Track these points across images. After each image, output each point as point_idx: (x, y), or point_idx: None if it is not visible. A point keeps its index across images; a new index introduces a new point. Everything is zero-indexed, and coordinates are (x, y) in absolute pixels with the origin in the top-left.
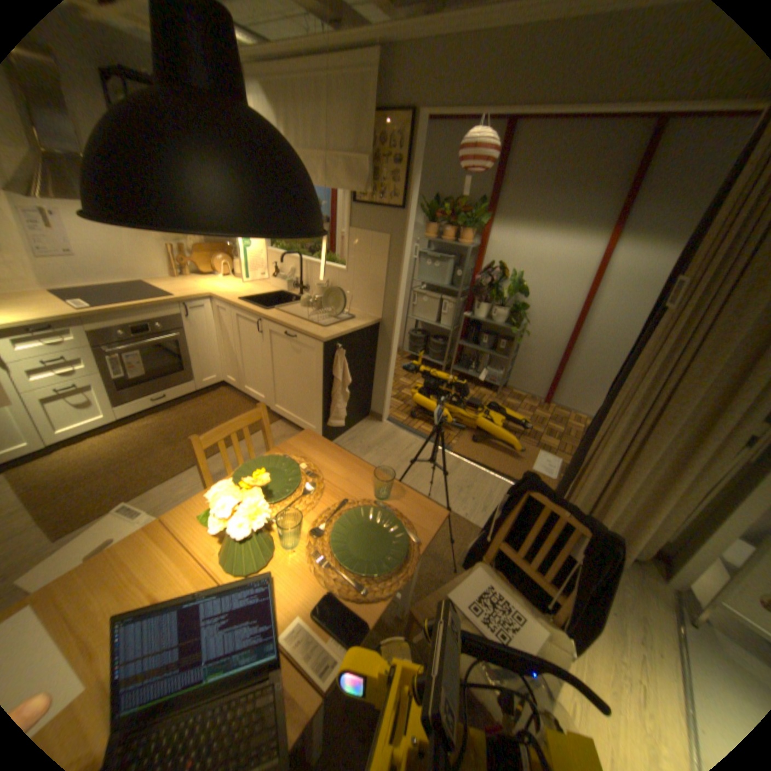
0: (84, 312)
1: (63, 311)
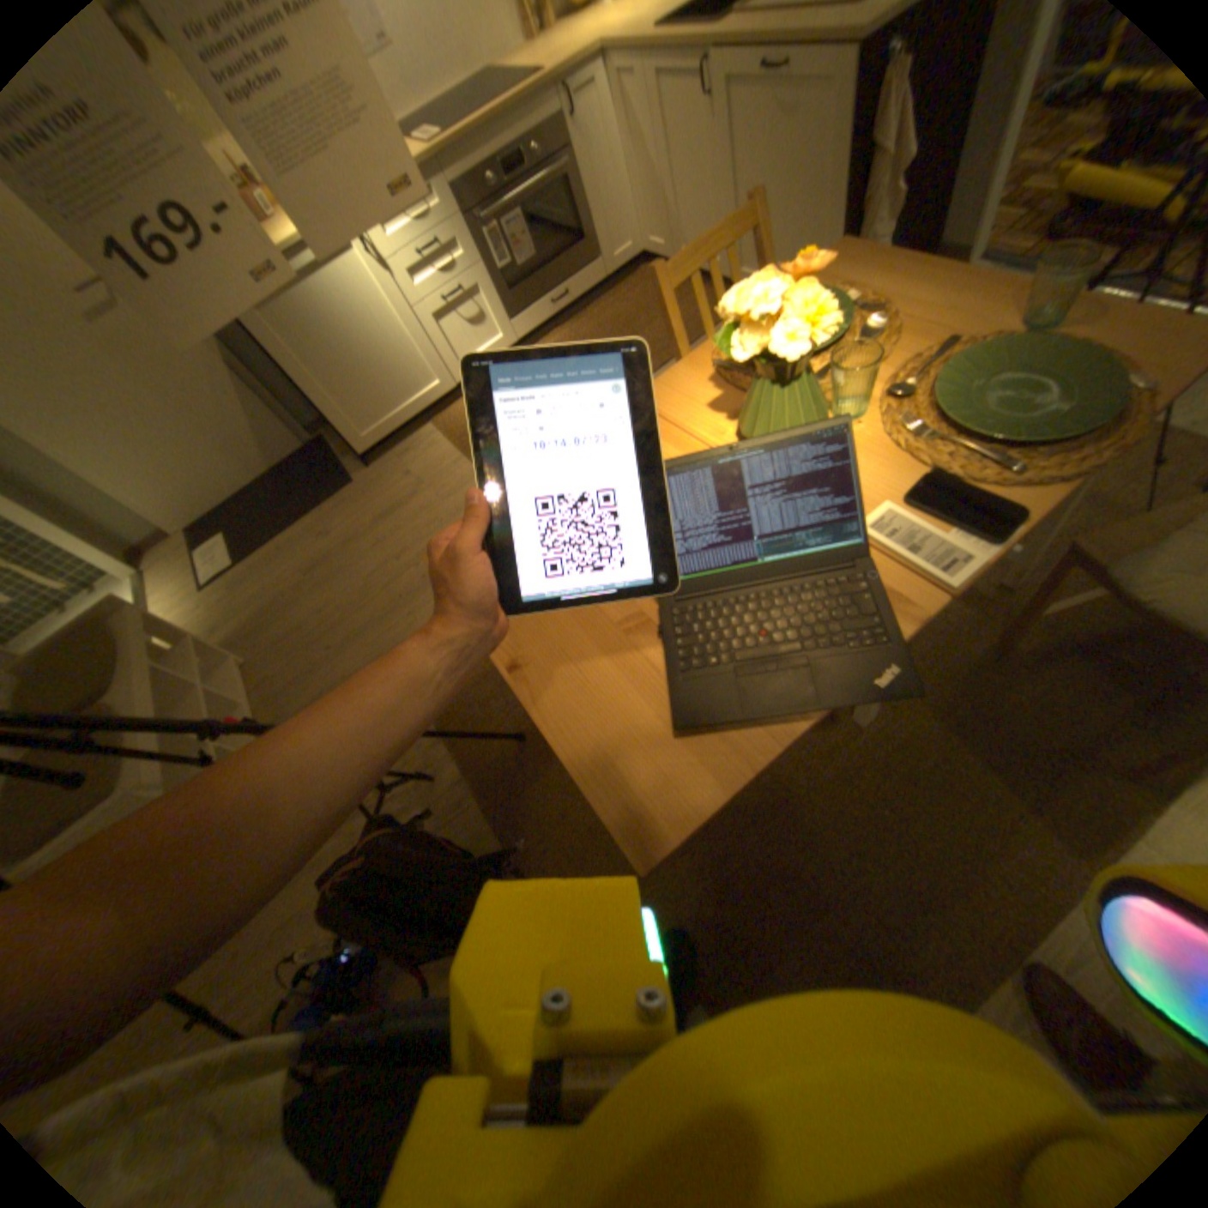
0: (437, 138)
1: (413, 145)
